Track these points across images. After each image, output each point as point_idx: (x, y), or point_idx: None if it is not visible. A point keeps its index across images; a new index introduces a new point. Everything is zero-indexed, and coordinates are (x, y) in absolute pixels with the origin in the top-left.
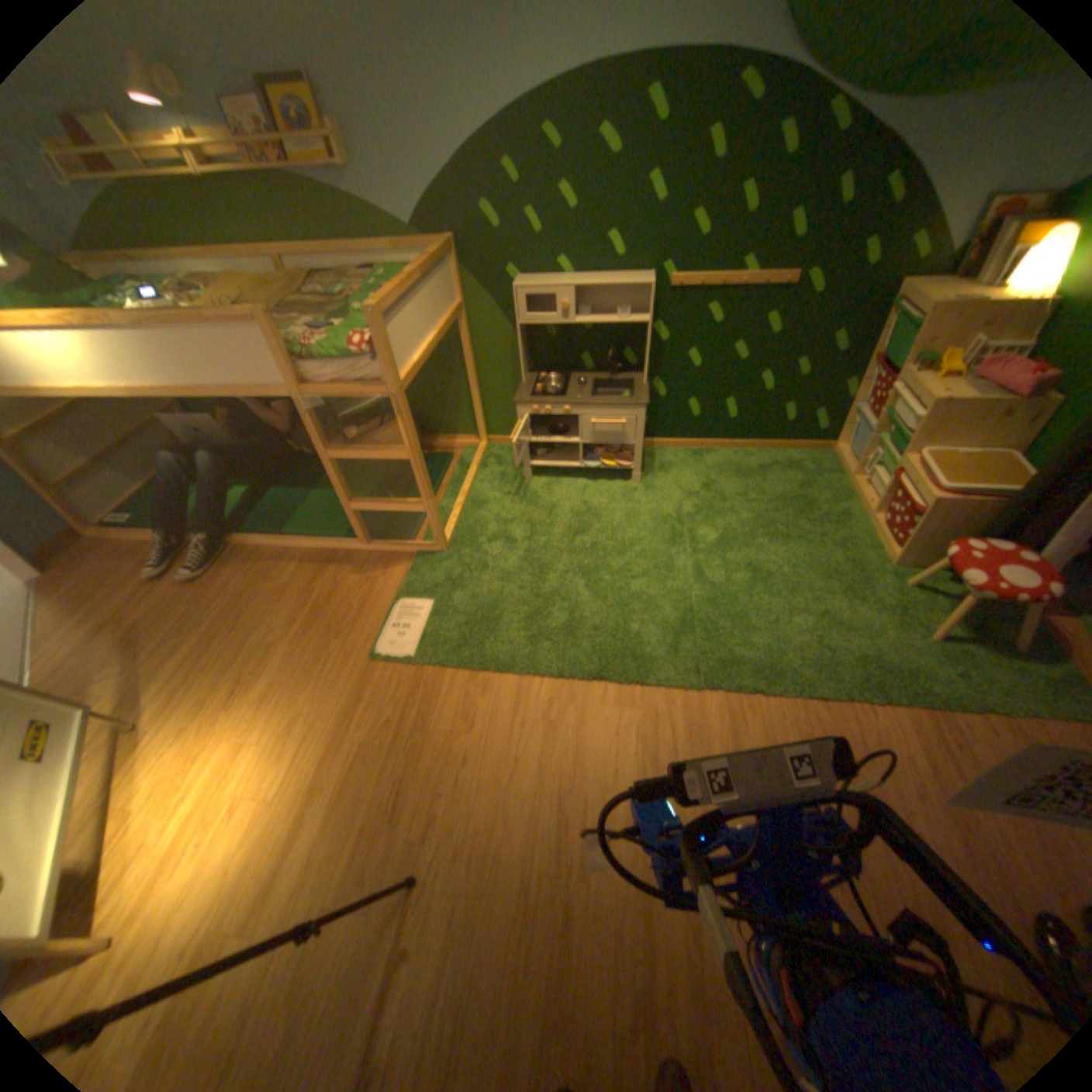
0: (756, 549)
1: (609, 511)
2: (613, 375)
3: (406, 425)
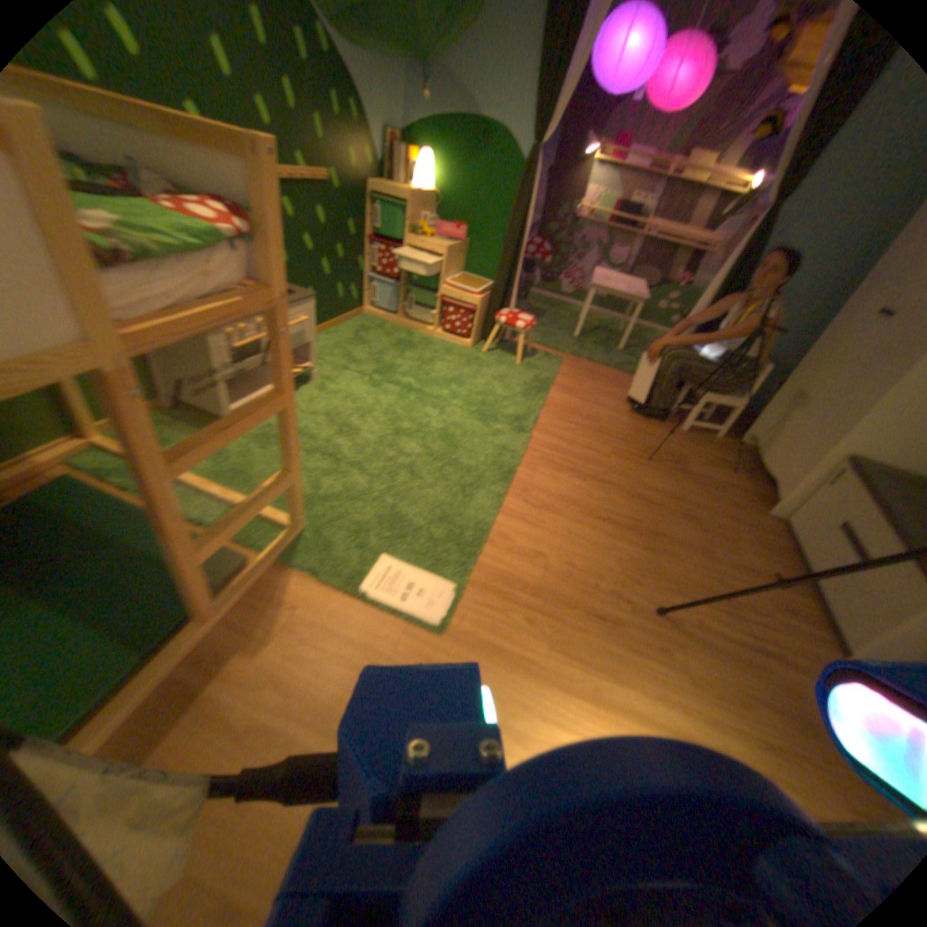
0: (428, 371)
1: (336, 404)
2: None
3: (284, 346)
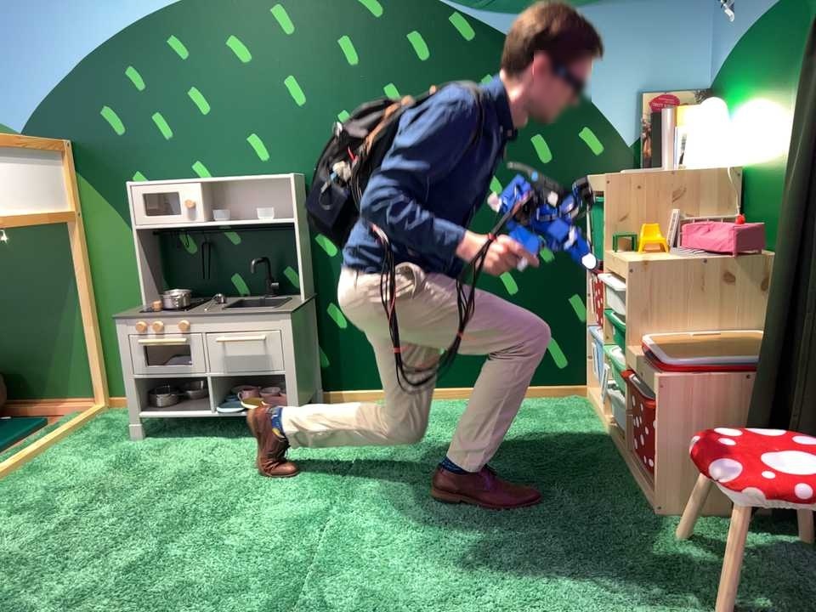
0: (441, 503)
1: (232, 471)
2: (262, 294)
3: None
